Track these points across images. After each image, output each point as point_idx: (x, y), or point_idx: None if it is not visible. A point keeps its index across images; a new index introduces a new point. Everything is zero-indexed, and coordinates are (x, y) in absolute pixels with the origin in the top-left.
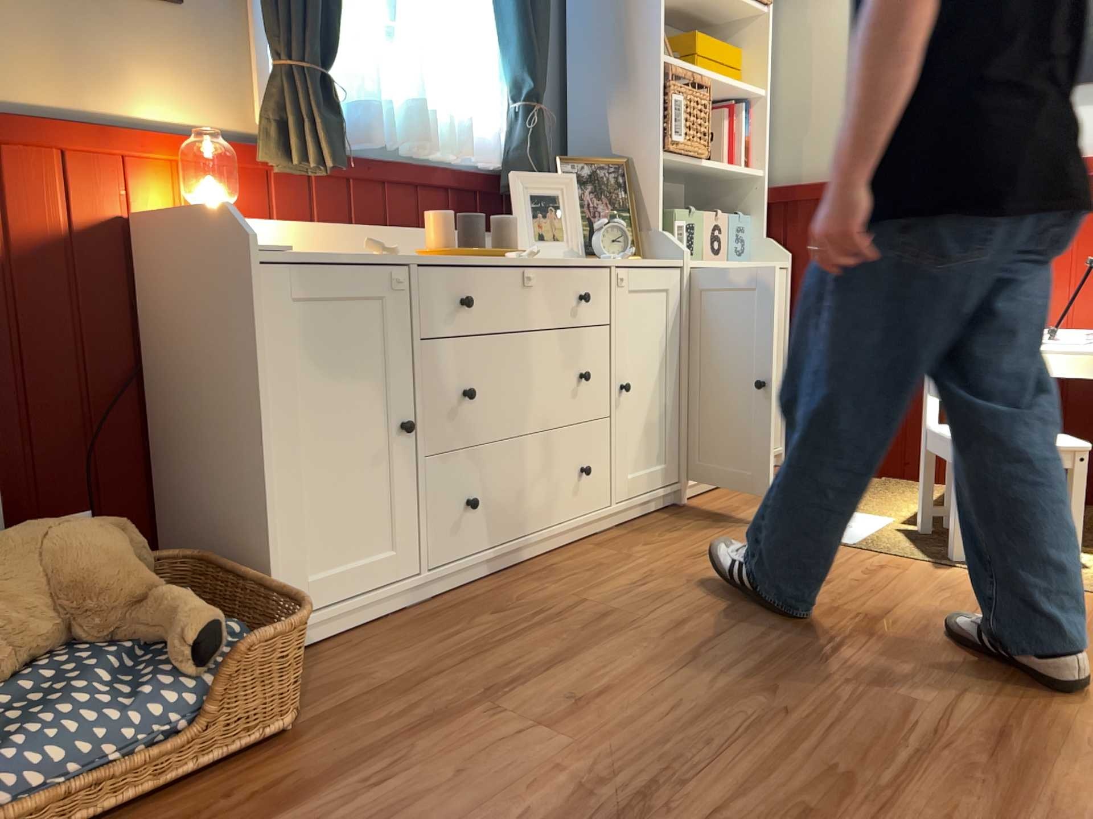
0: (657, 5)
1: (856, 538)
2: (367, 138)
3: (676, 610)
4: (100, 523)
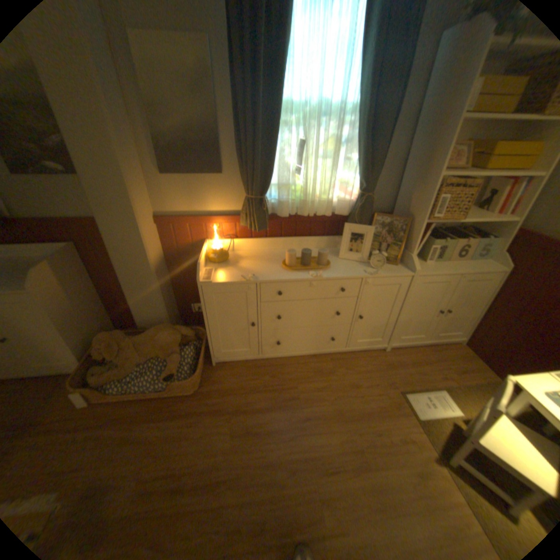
0: (449, 144)
1: (427, 418)
2: (281, 214)
3: (314, 412)
4: (172, 330)
